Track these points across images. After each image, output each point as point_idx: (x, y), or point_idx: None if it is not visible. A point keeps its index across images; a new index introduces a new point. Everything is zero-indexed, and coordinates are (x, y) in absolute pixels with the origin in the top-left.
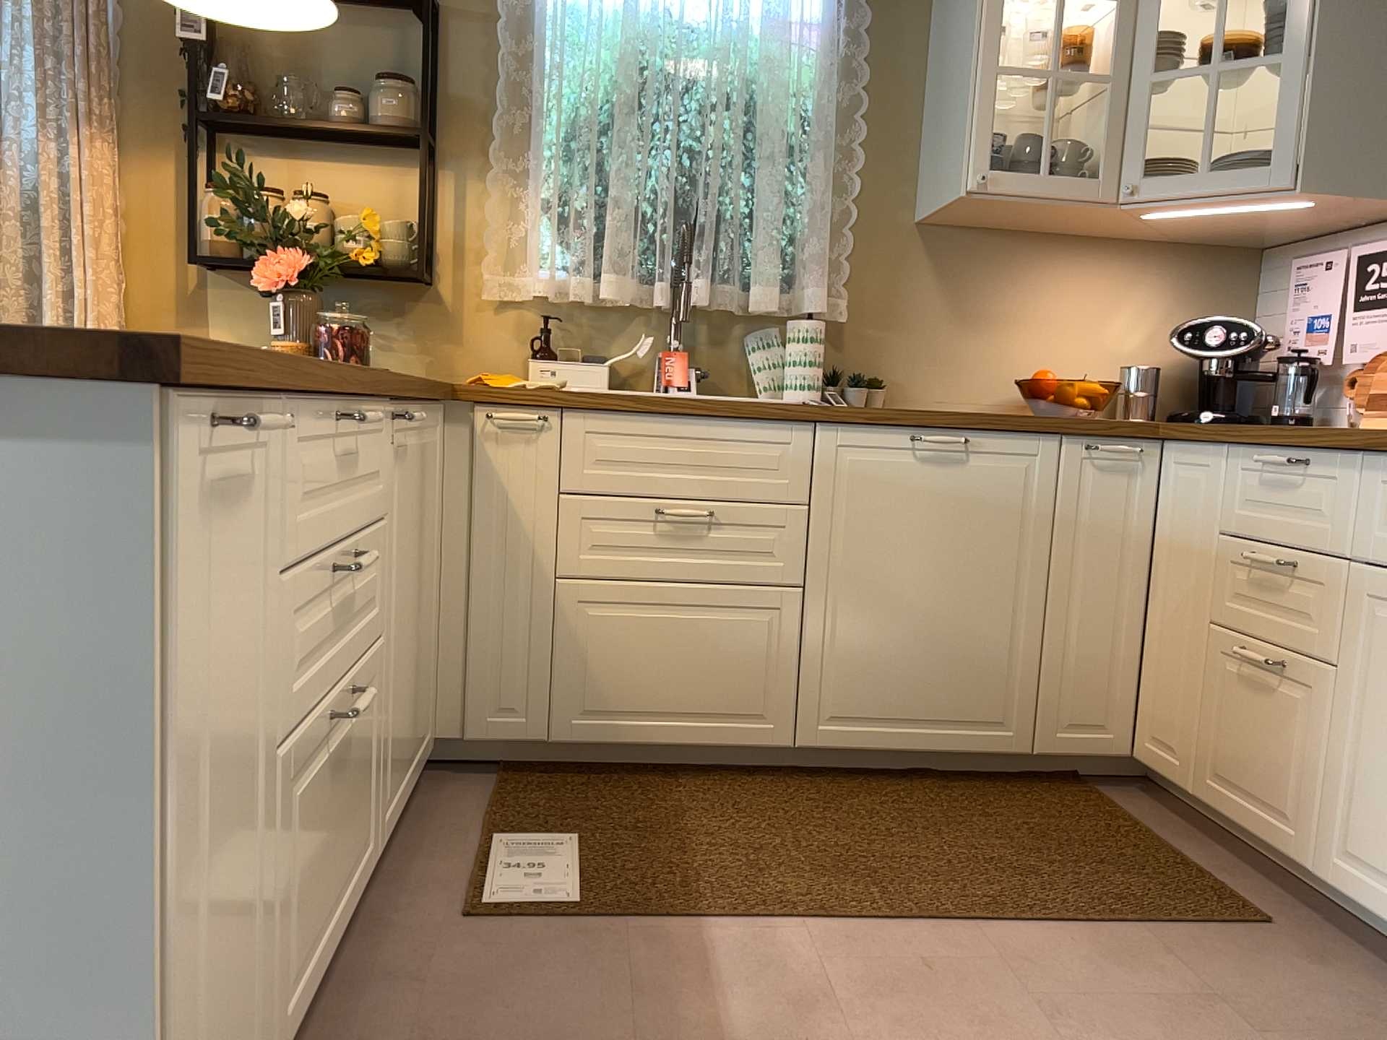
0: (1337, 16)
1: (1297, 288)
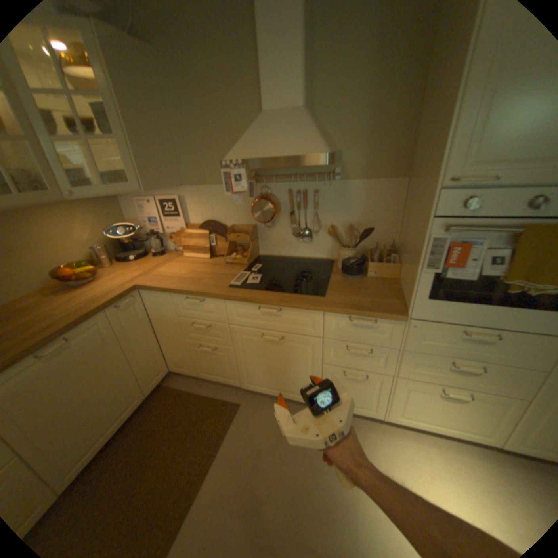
0: (128, 120)
1: (138, 207)
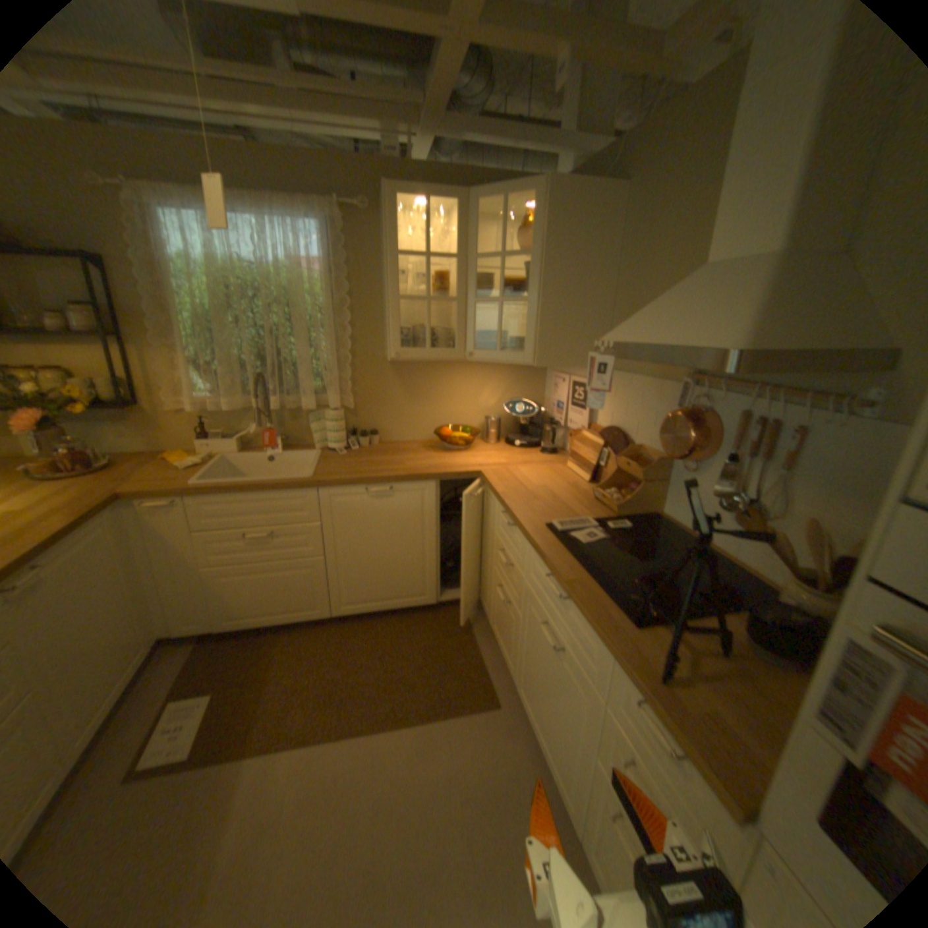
0: (550, 280)
1: (554, 386)
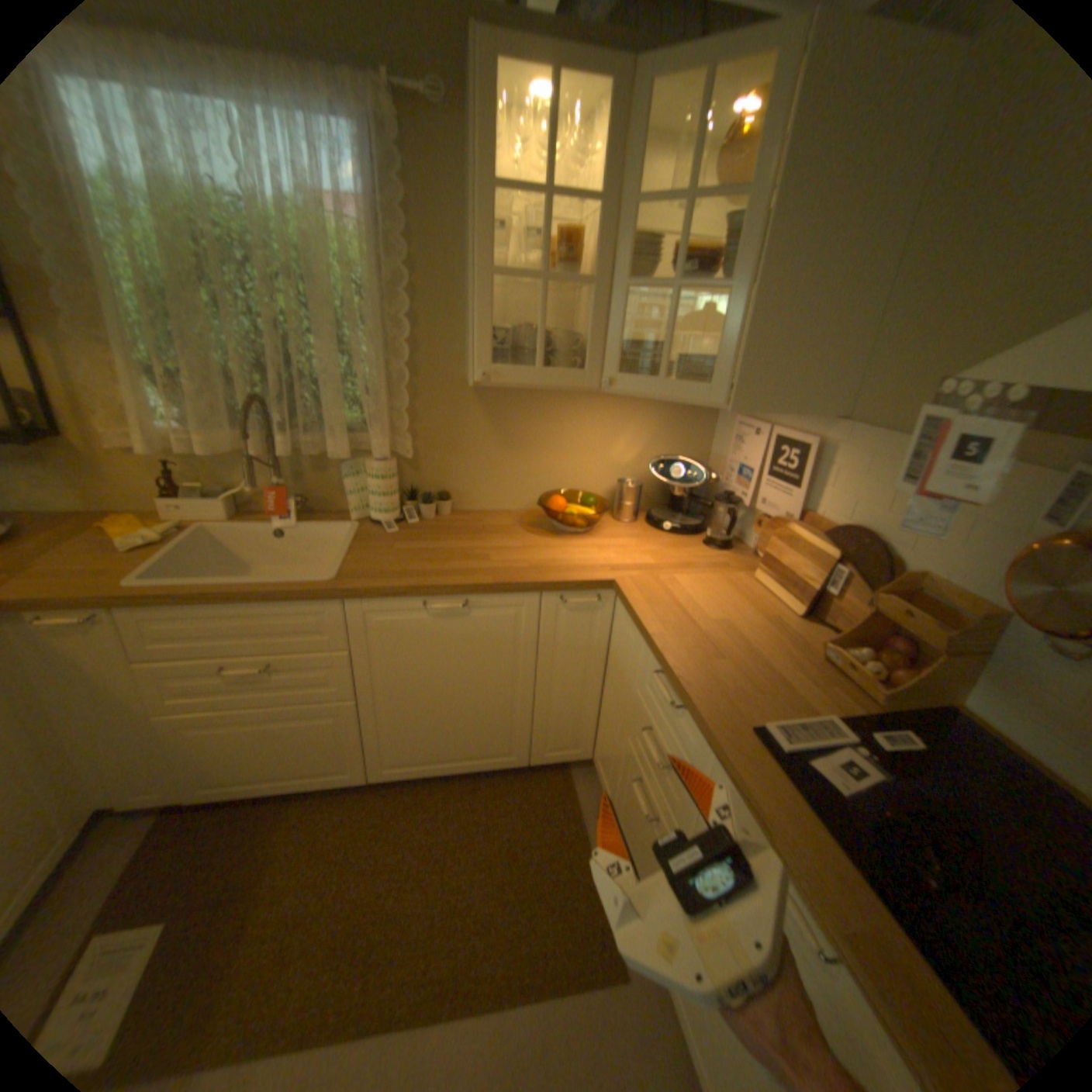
0: (782, 248)
1: (736, 439)
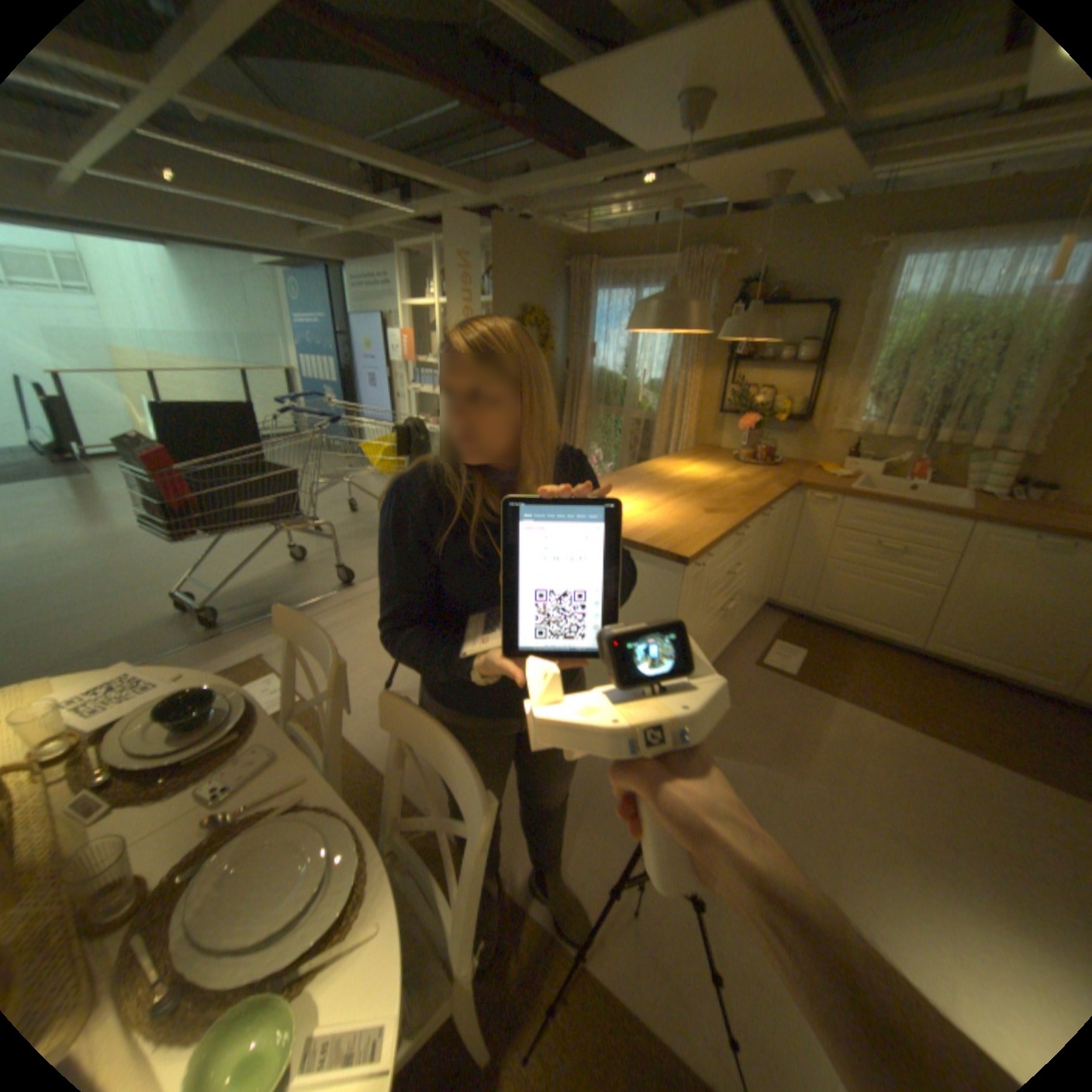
0: None
1: None
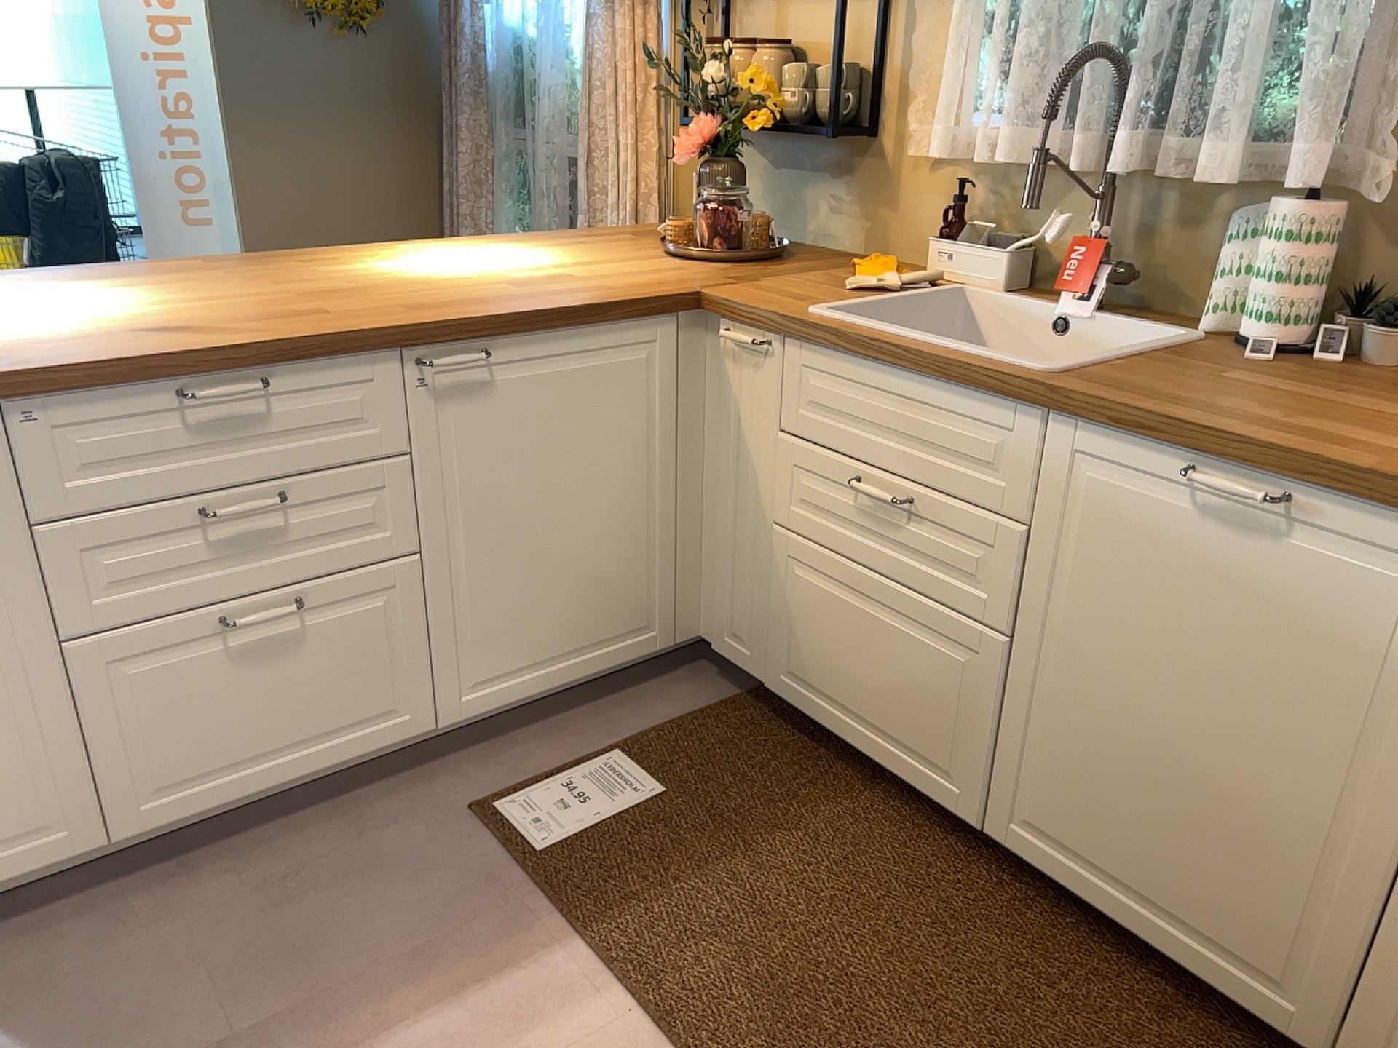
0: None
1: None
